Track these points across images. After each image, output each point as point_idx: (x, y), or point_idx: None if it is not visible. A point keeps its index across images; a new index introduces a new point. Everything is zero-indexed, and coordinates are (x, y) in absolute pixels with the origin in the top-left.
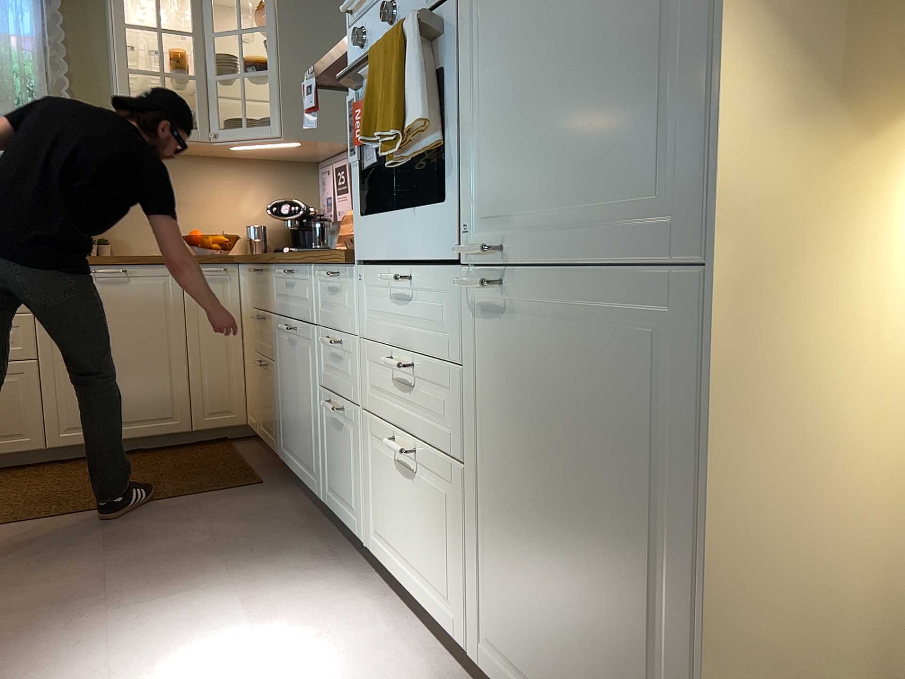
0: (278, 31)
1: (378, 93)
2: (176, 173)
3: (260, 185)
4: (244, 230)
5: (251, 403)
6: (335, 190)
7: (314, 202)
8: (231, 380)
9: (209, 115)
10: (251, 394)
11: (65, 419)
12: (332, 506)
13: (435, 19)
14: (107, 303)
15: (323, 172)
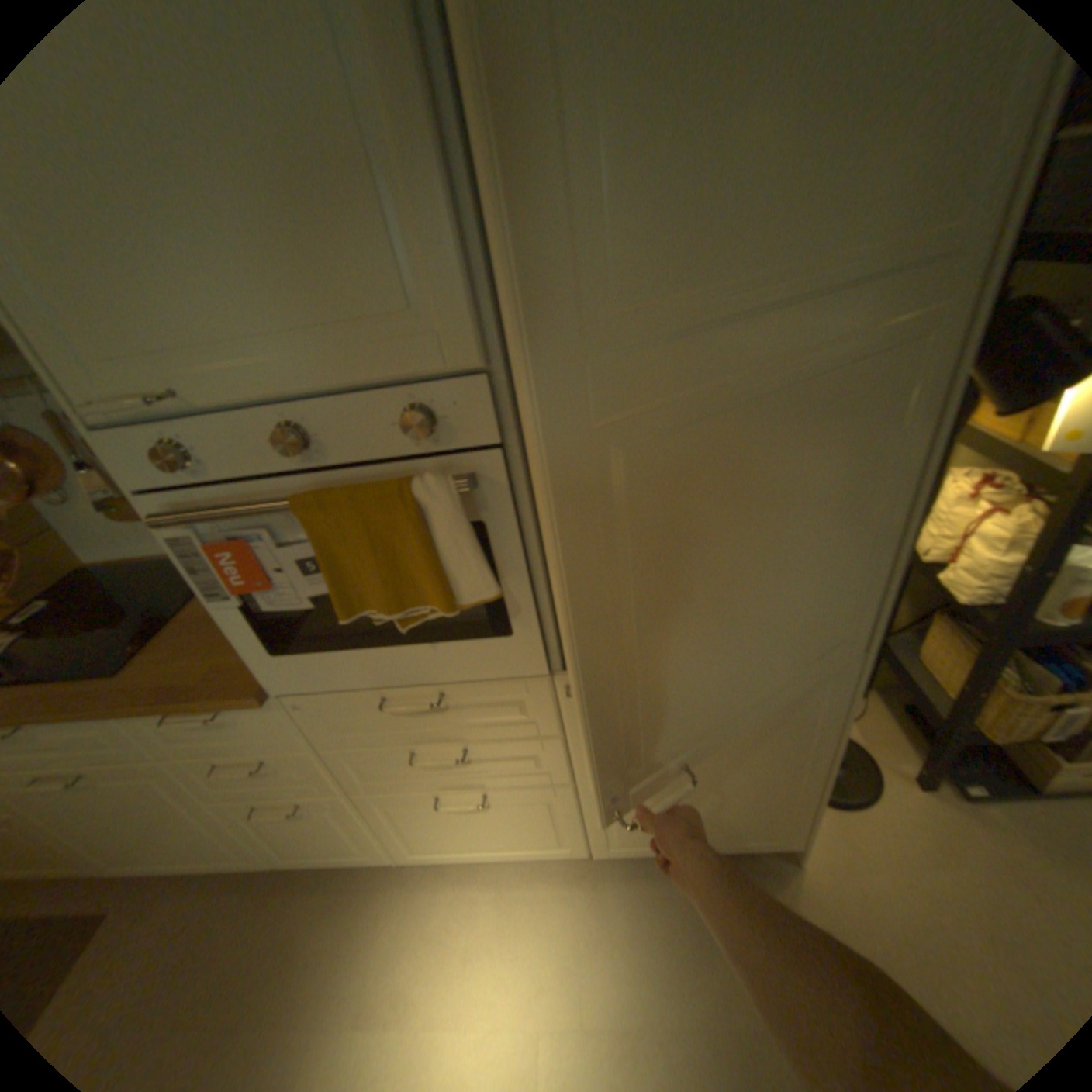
0: None
1: (352, 565)
2: None
3: None
4: None
5: None
6: None
7: None
8: None
9: None
10: None
11: None
12: (296, 865)
13: (472, 486)
14: None
15: None
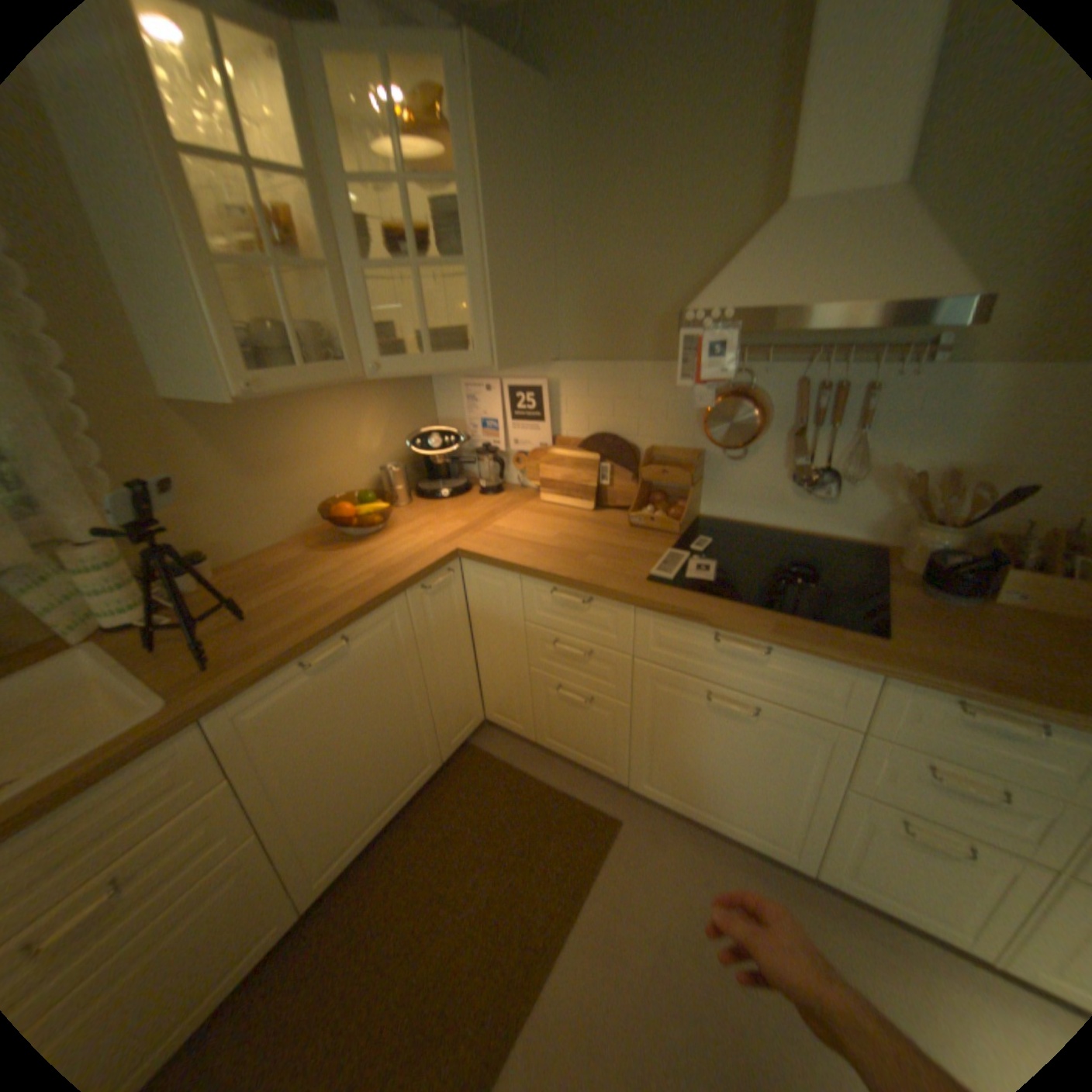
0: (478, 187)
1: None
2: (269, 418)
3: (376, 409)
4: (369, 473)
5: (506, 708)
6: (506, 414)
7: (432, 415)
8: (470, 688)
9: (354, 333)
10: (510, 701)
11: (314, 866)
12: (861, 893)
13: None
14: (332, 694)
15: (475, 388)
